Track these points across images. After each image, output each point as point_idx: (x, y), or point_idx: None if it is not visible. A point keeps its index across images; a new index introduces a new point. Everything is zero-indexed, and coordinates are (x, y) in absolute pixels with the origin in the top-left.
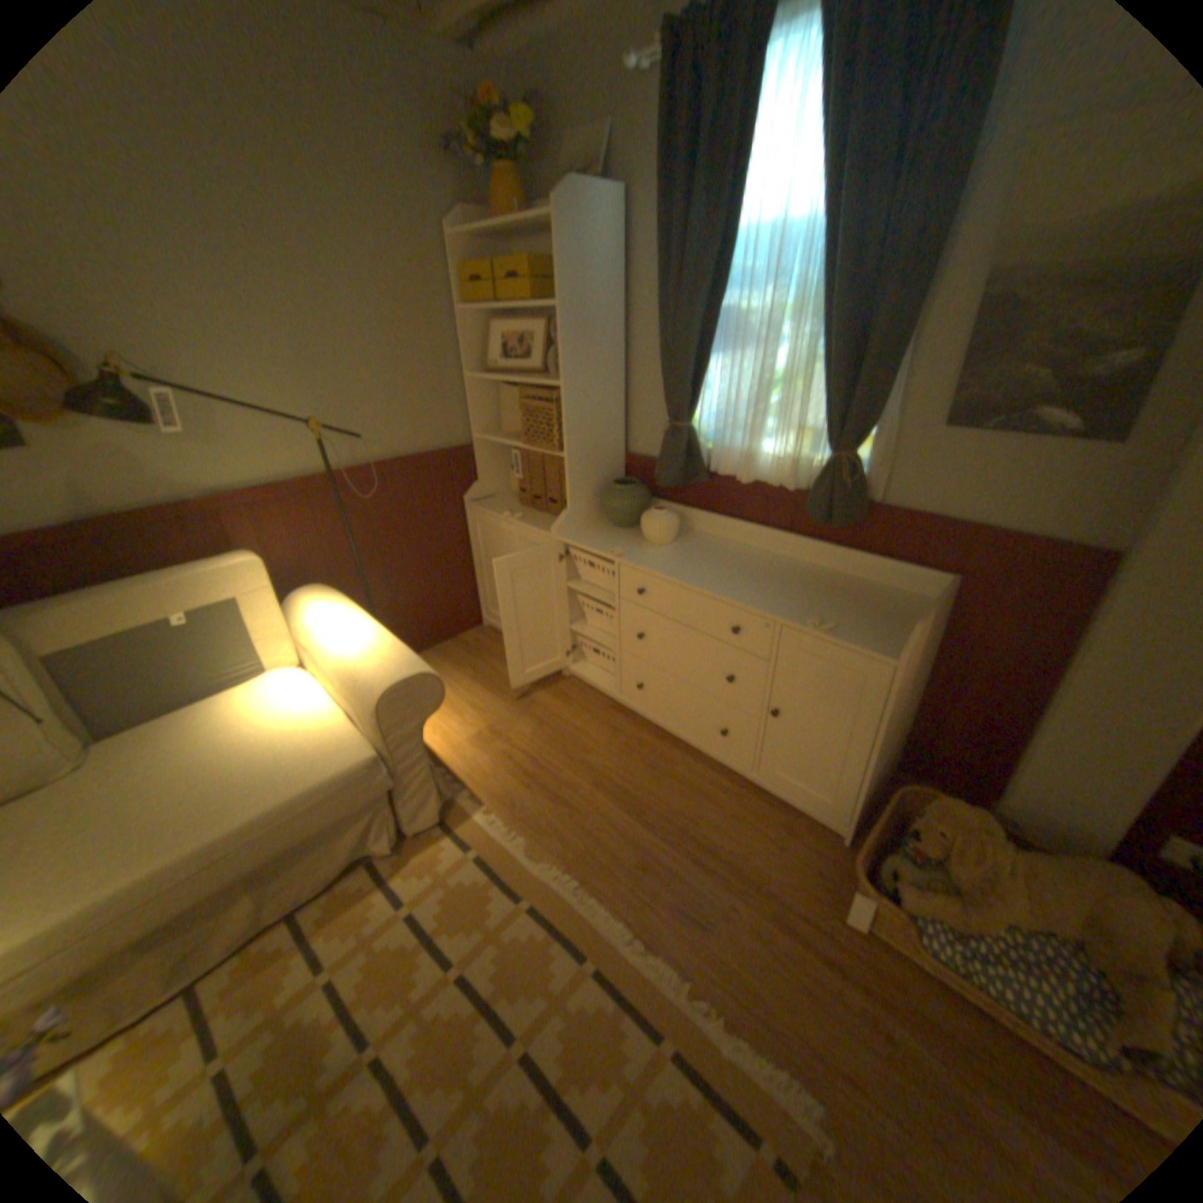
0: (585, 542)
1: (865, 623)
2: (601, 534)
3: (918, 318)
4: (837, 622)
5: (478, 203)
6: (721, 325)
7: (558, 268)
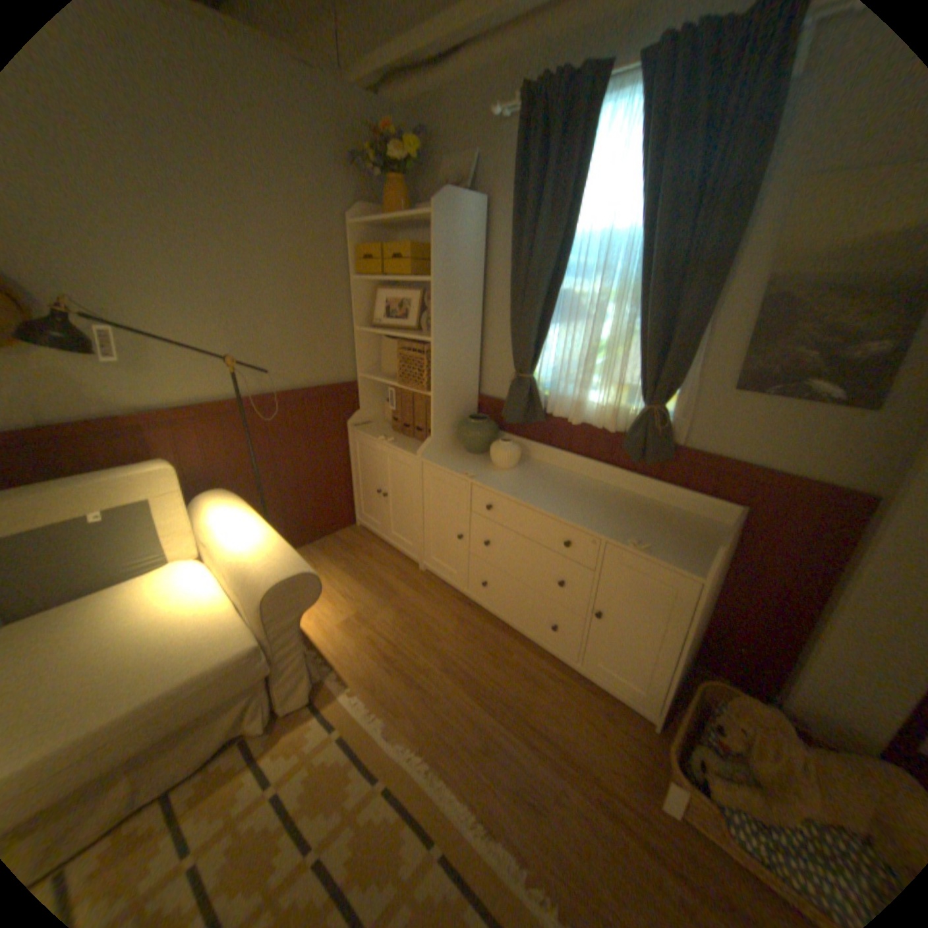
0: (445, 464)
1: (675, 544)
2: (458, 458)
3: (716, 307)
4: (653, 542)
5: (374, 202)
6: (559, 303)
7: (434, 253)
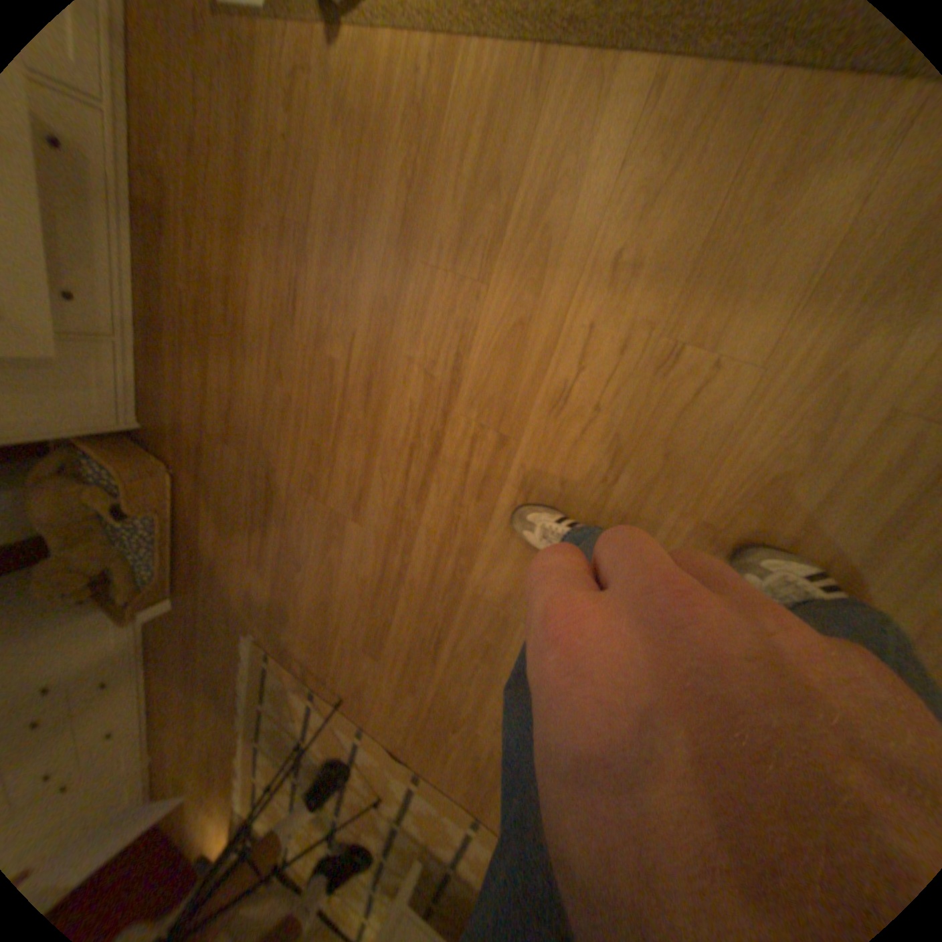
0: None
1: None
2: None
3: None
4: None
5: None
6: None
7: None
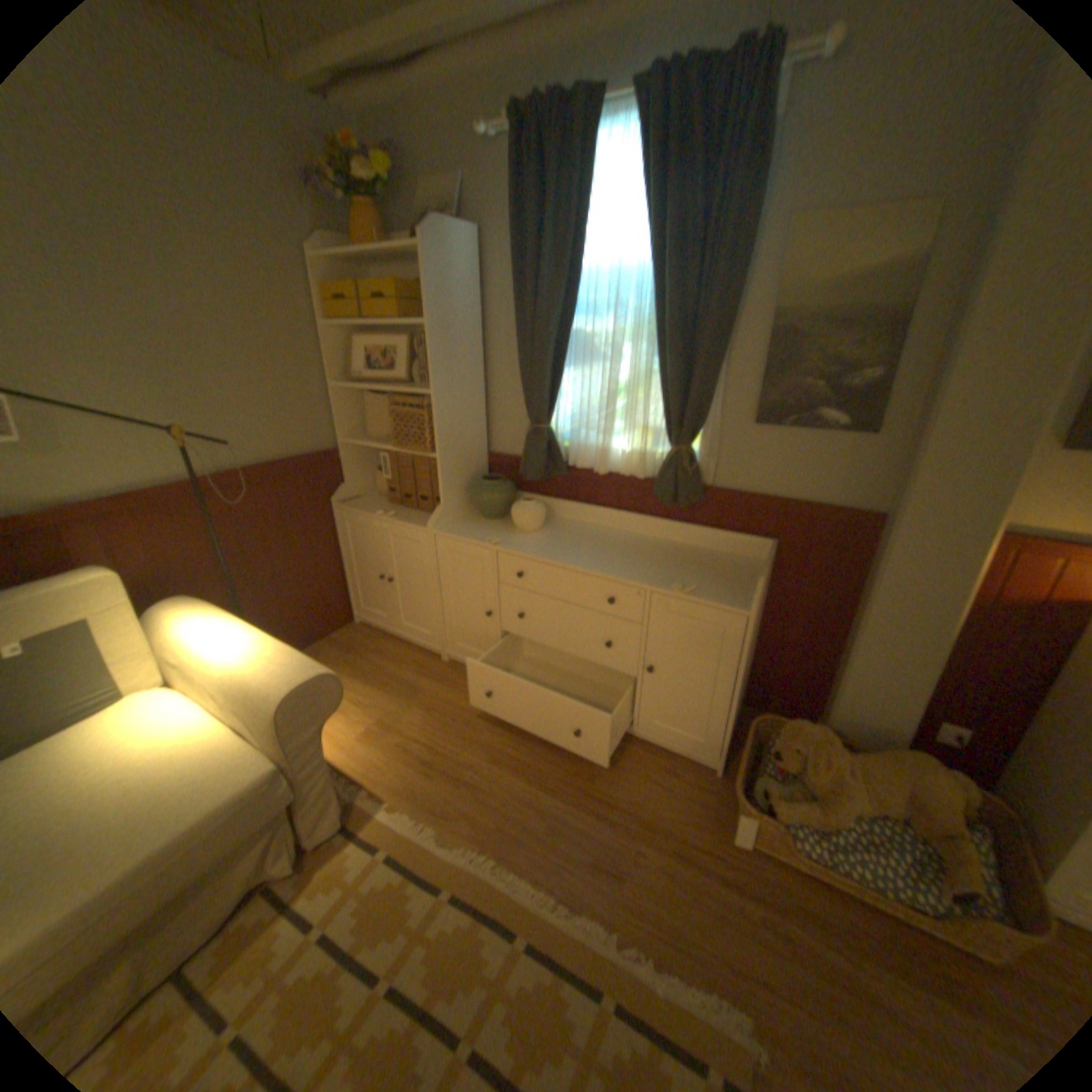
0: (462, 533)
1: (716, 584)
2: (475, 526)
3: (729, 342)
4: (695, 584)
5: (336, 232)
6: (571, 344)
7: (421, 292)
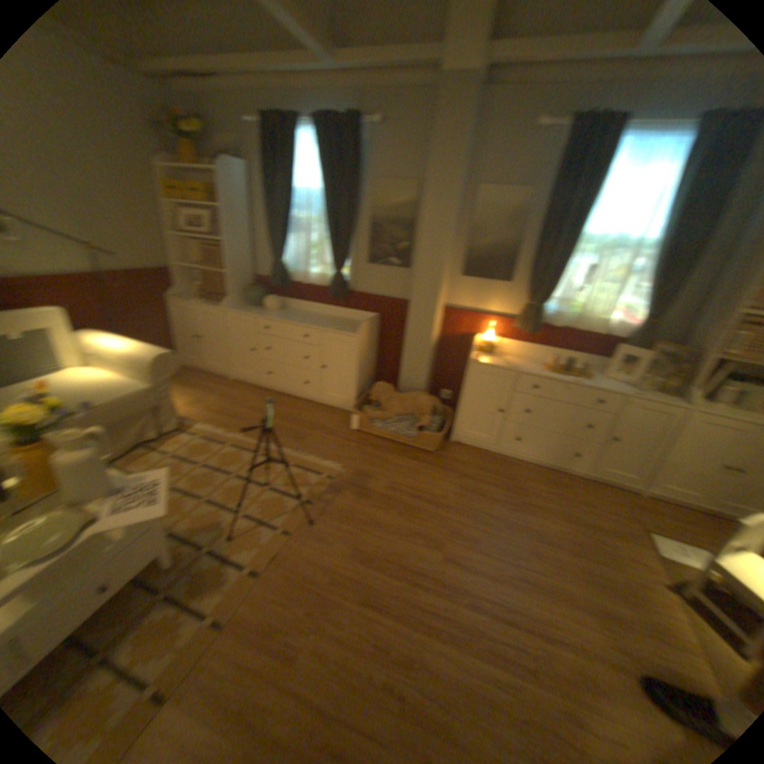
0: (240, 310)
1: (350, 328)
2: (247, 308)
3: (354, 227)
4: (341, 328)
5: (172, 154)
6: (292, 223)
7: (218, 190)
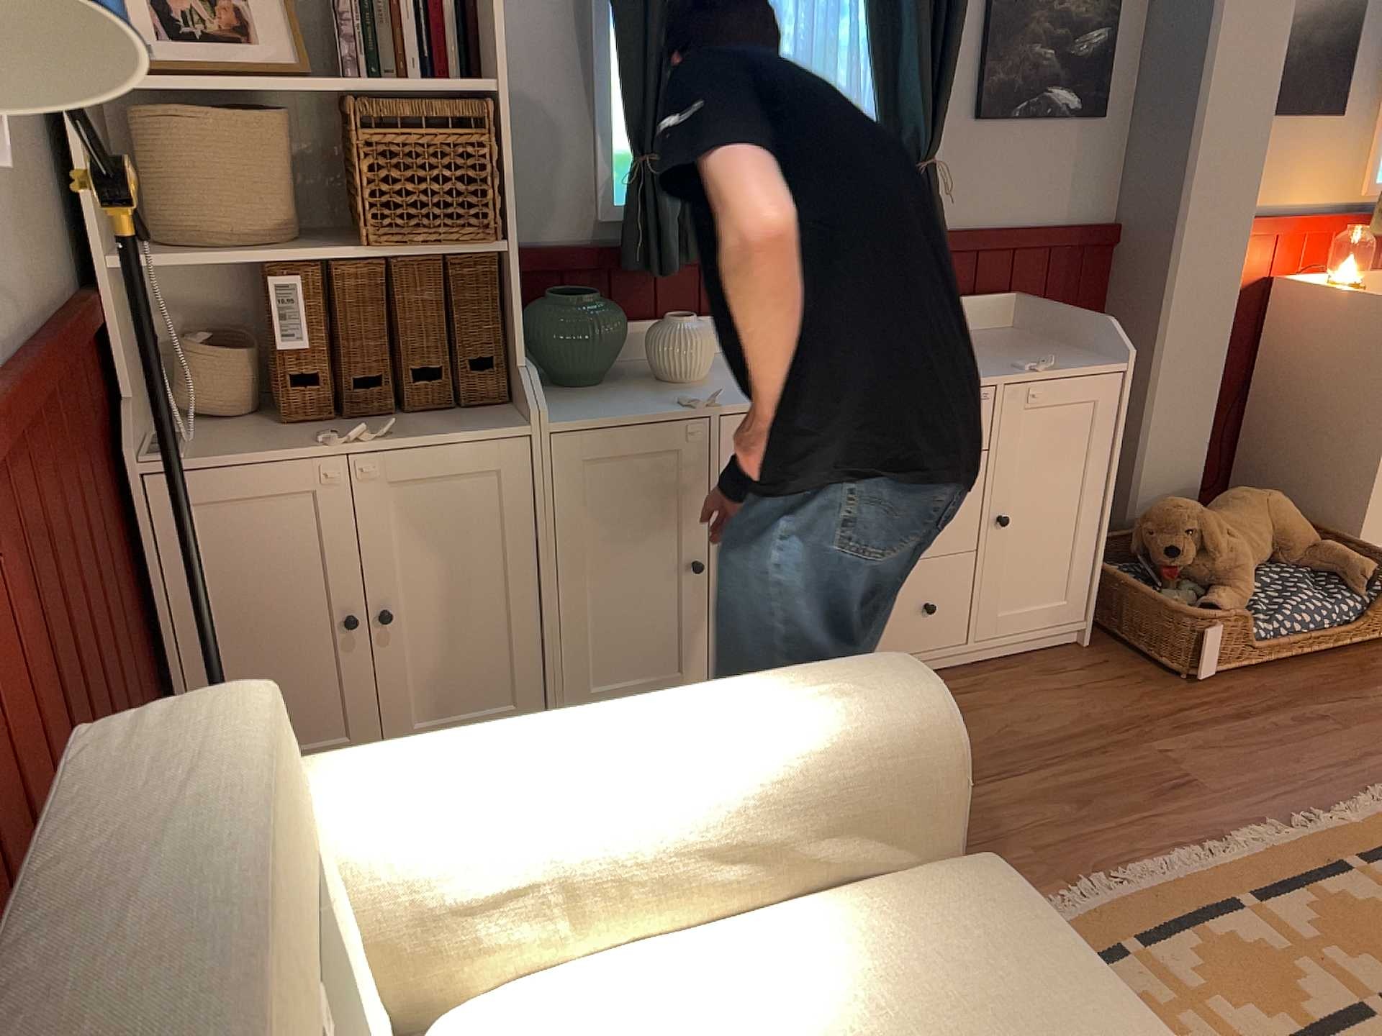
0: (606, 412)
1: (1038, 354)
2: (591, 399)
3: None
4: (1033, 359)
5: None
6: None
7: None
